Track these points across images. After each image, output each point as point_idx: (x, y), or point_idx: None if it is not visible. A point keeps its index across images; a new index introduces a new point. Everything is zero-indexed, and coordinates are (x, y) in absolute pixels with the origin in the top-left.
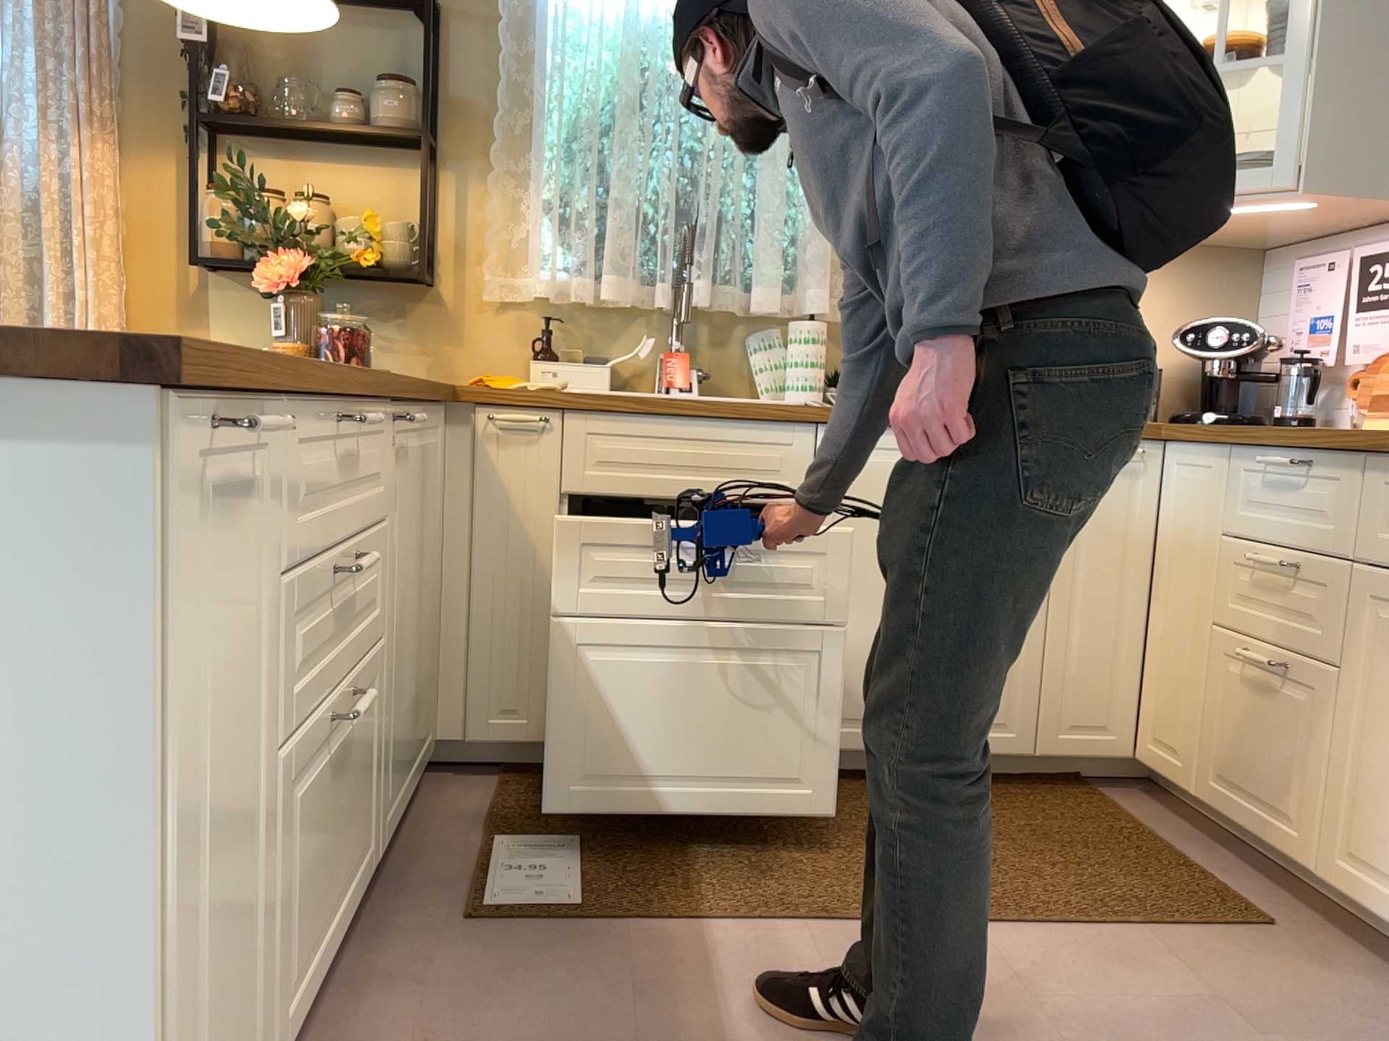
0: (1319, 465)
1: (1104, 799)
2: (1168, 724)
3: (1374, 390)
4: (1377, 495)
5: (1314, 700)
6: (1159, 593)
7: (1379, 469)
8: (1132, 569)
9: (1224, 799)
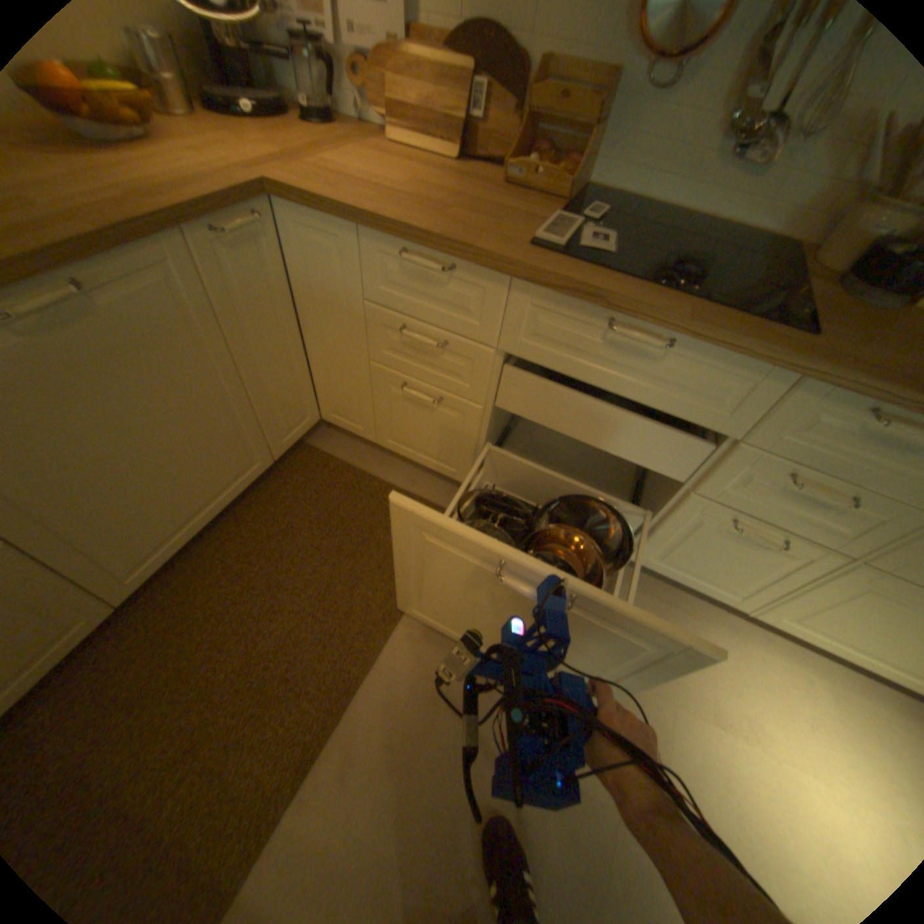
0: (460, 268)
1: (319, 454)
2: (342, 407)
3: (377, 88)
4: (520, 308)
5: (462, 417)
6: (306, 328)
7: (524, 289)
8: (282, 318)
9: (398, 448)
